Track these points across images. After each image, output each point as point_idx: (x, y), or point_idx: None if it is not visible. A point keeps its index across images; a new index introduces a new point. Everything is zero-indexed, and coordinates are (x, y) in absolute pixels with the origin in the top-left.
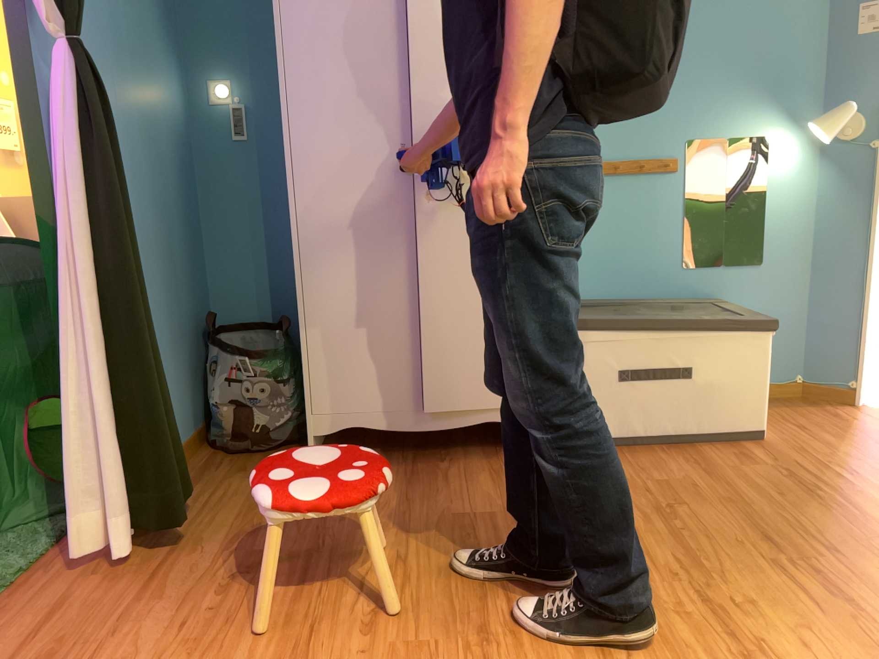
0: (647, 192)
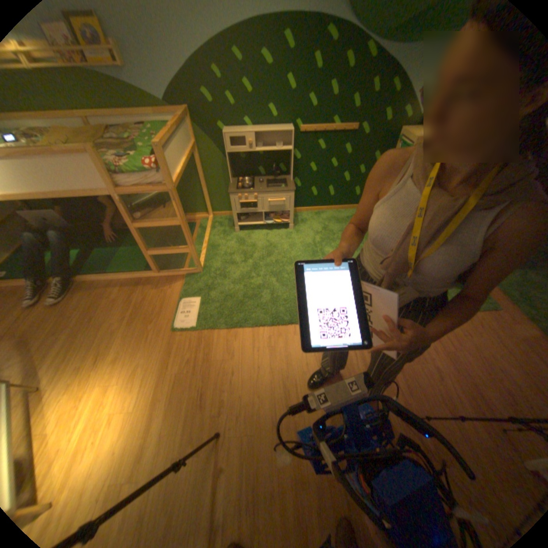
0: None
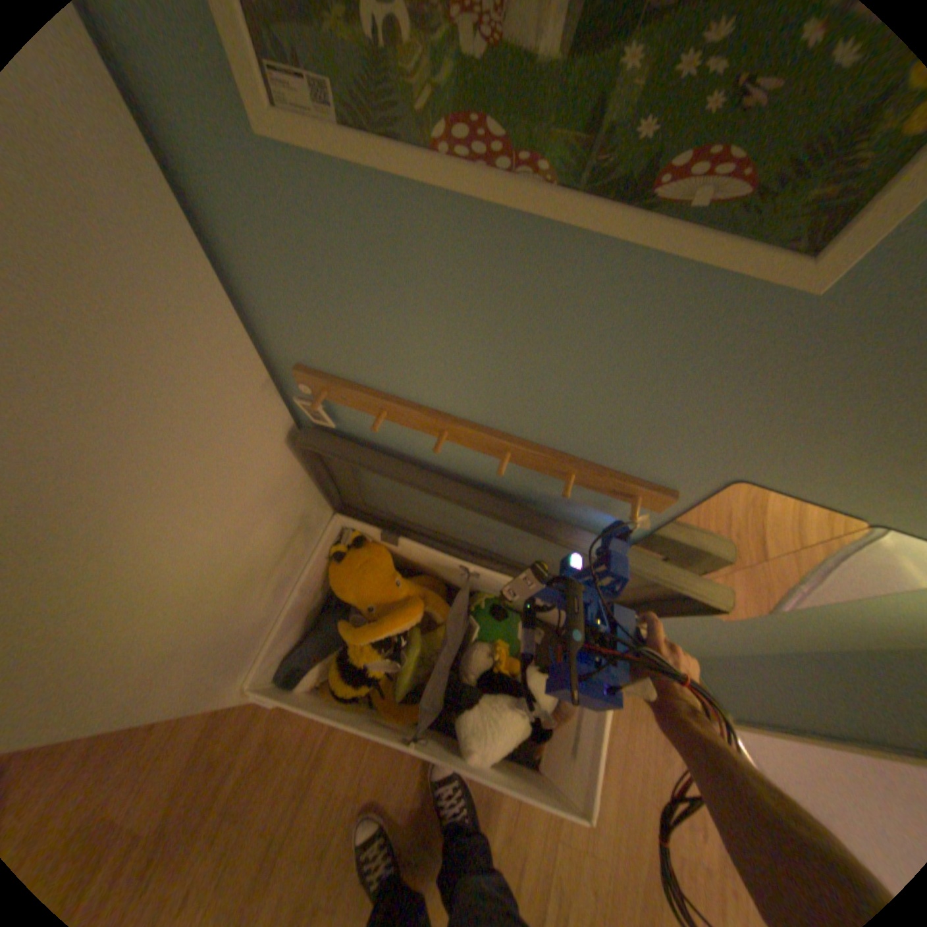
0: (575, 499)
